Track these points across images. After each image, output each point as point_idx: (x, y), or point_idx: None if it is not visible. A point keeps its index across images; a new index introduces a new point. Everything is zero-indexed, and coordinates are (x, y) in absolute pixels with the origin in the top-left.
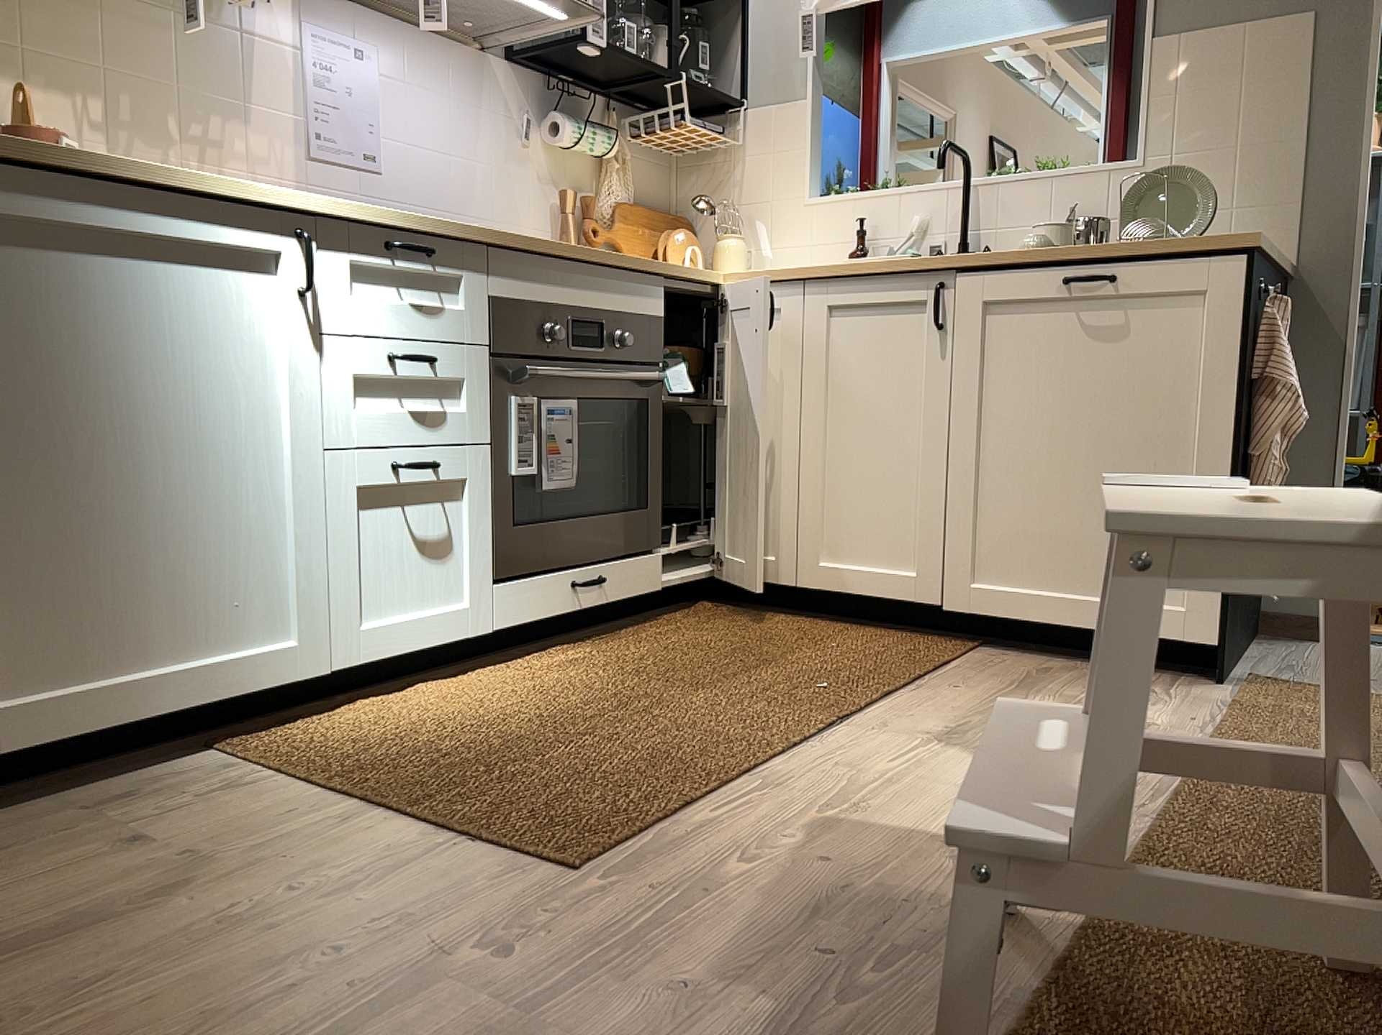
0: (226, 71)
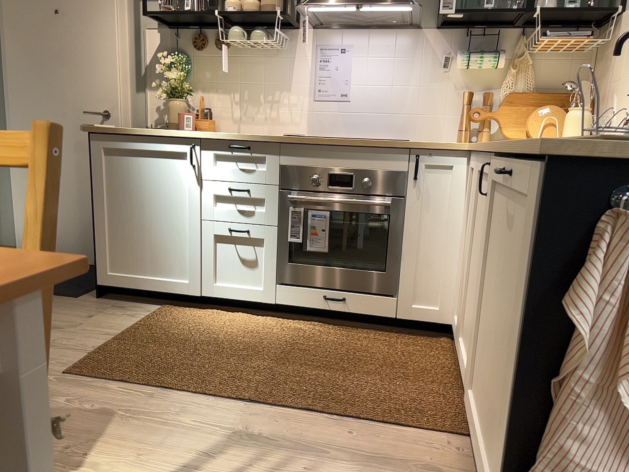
0: (281, 73)
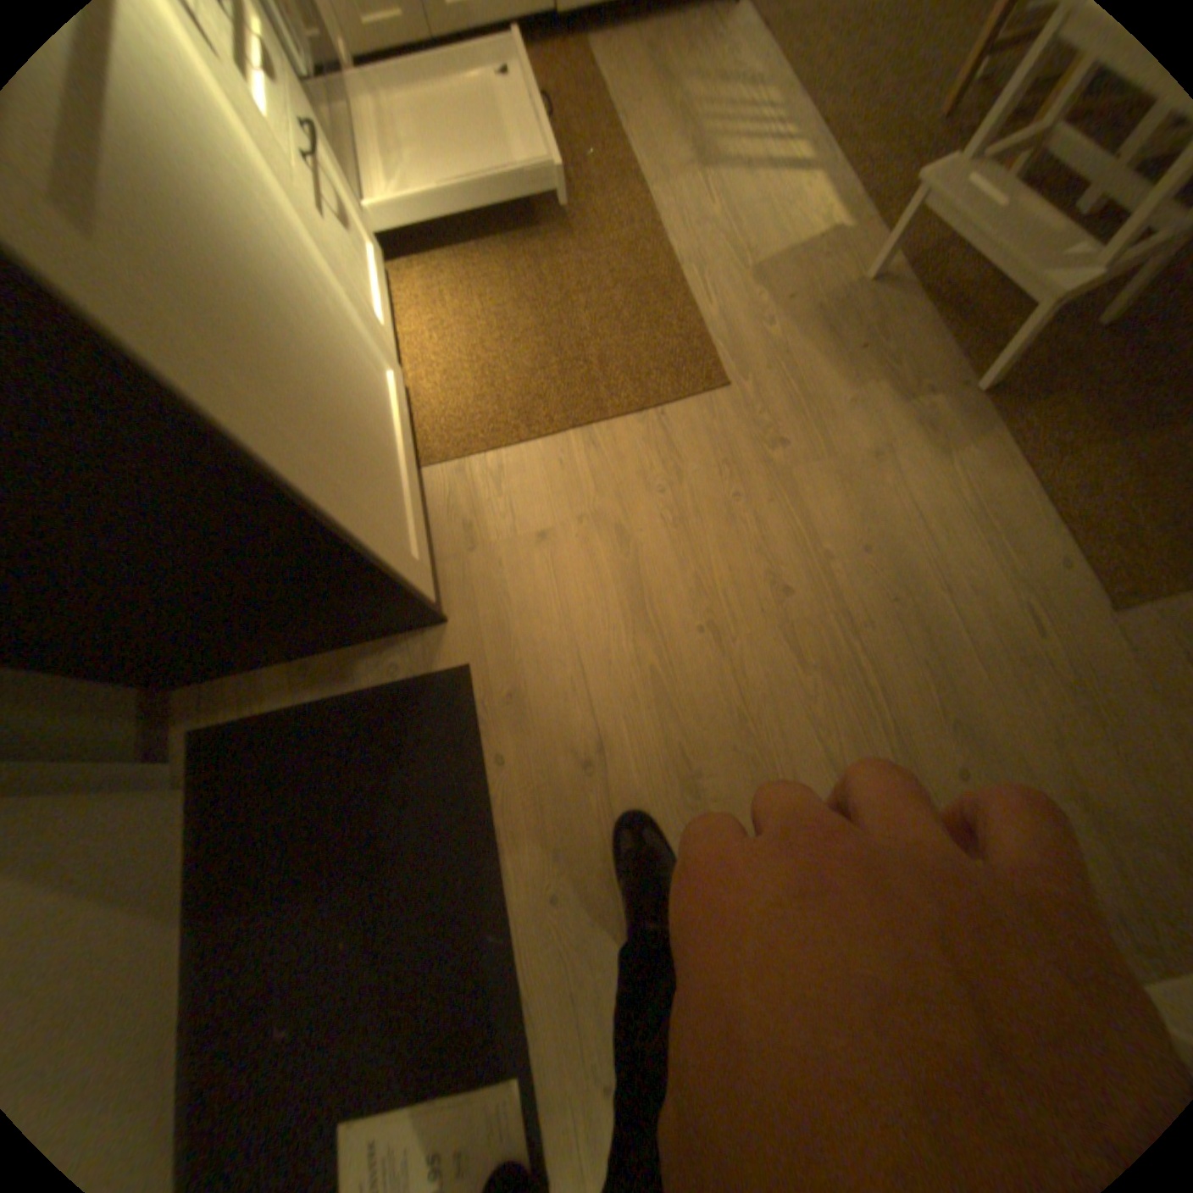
0: None
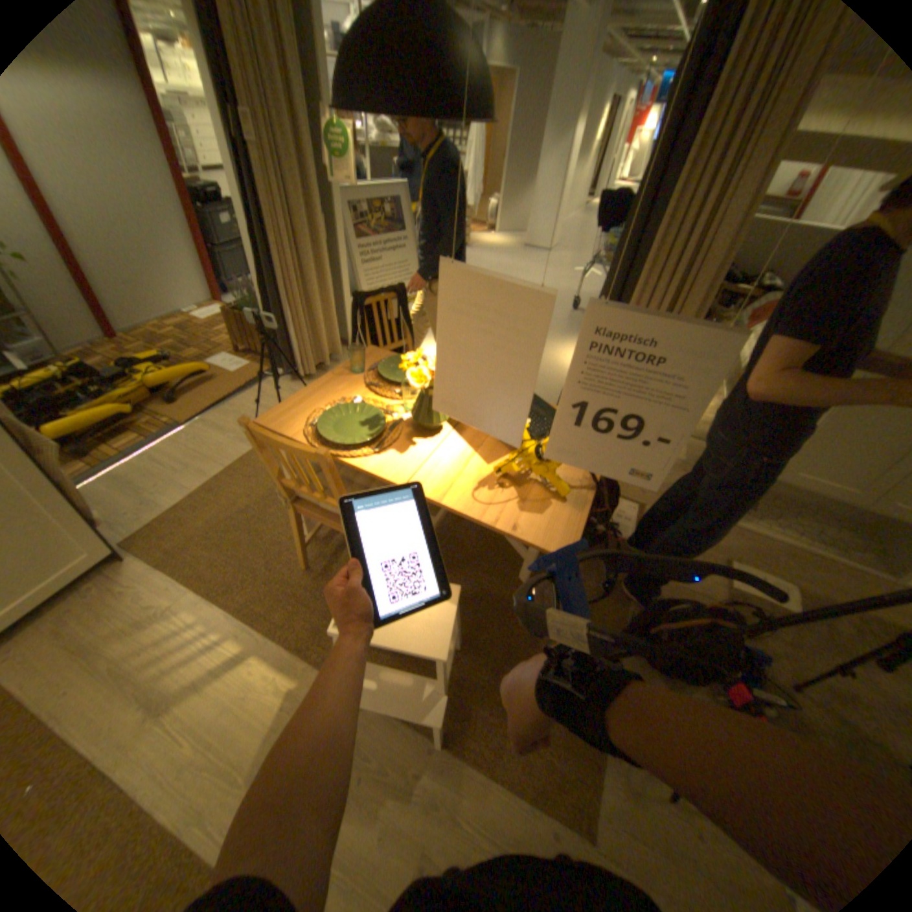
0: None
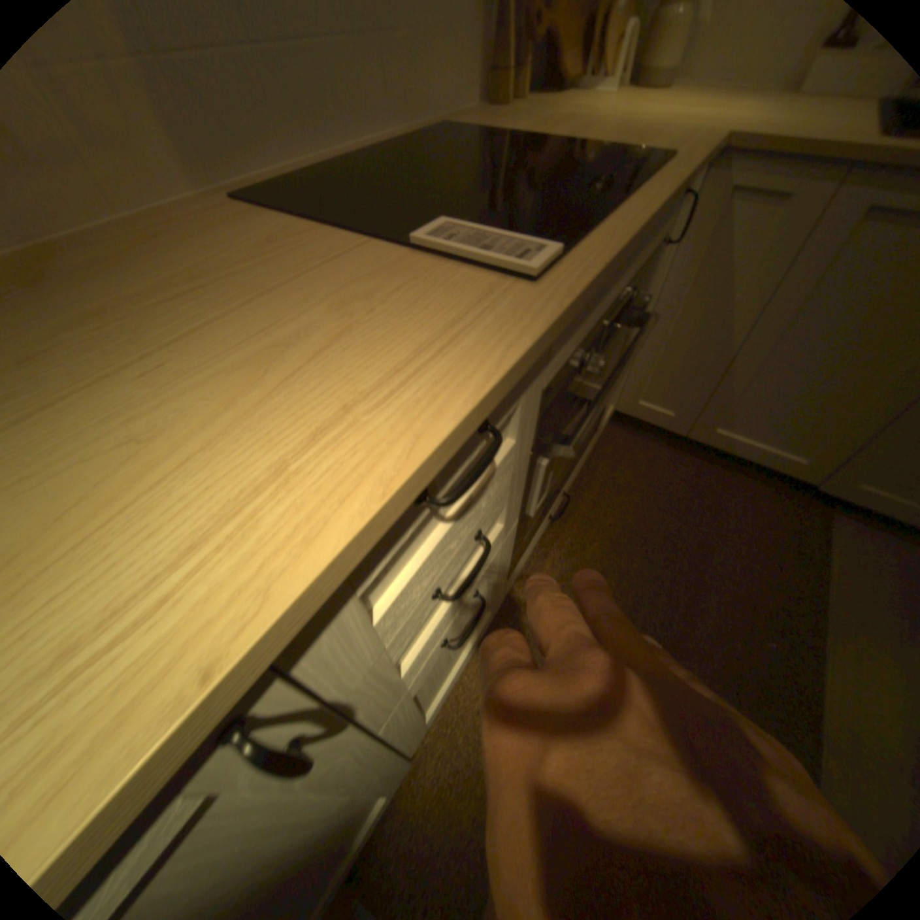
0: None
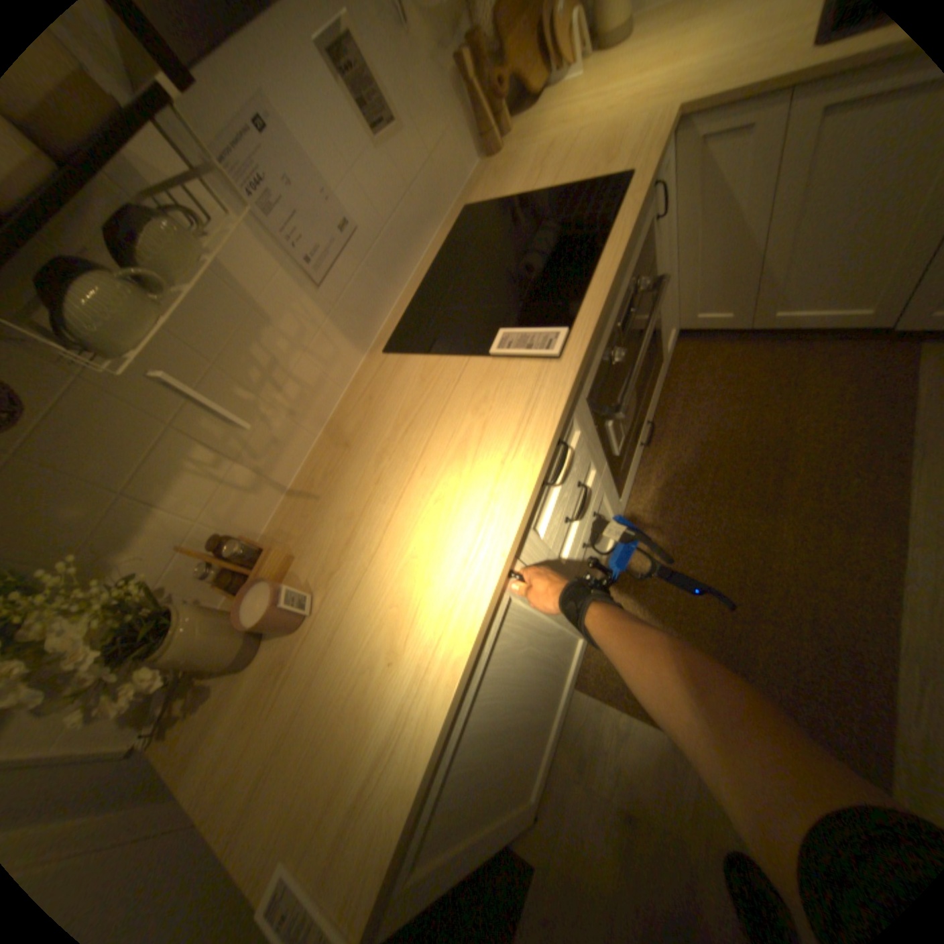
0: (208, 301)
